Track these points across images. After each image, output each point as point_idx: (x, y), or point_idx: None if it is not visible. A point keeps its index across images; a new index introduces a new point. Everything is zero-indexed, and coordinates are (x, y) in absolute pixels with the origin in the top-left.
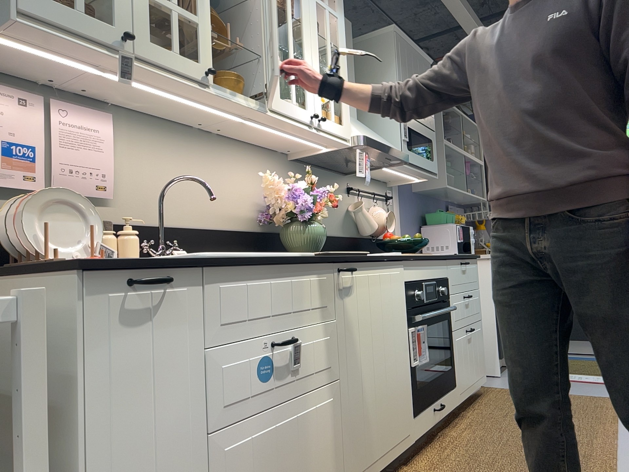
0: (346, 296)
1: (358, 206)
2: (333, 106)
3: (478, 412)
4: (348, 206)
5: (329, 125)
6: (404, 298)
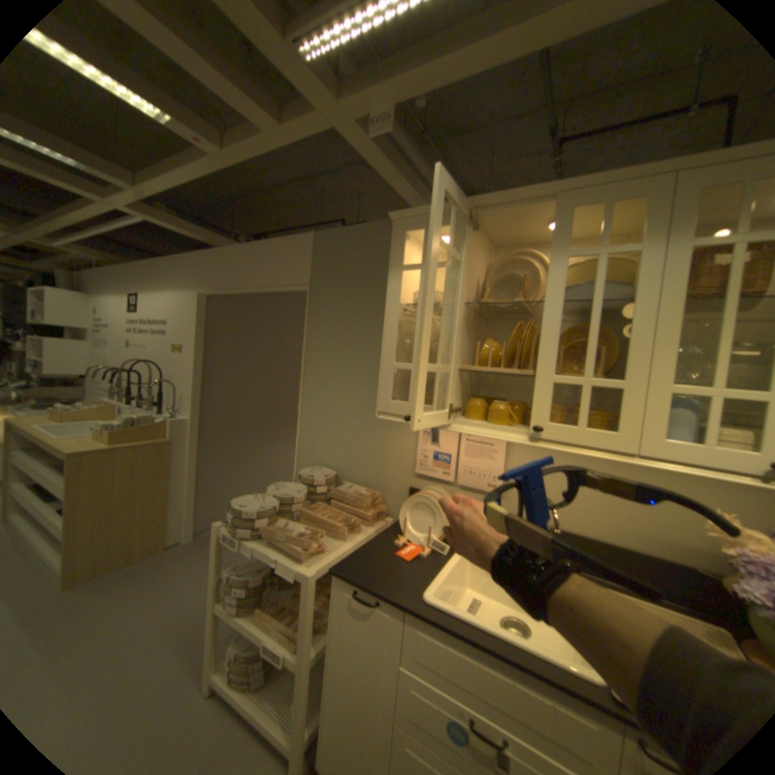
0: None
1: None
2: None
3: None
4: None
5: None
6: None
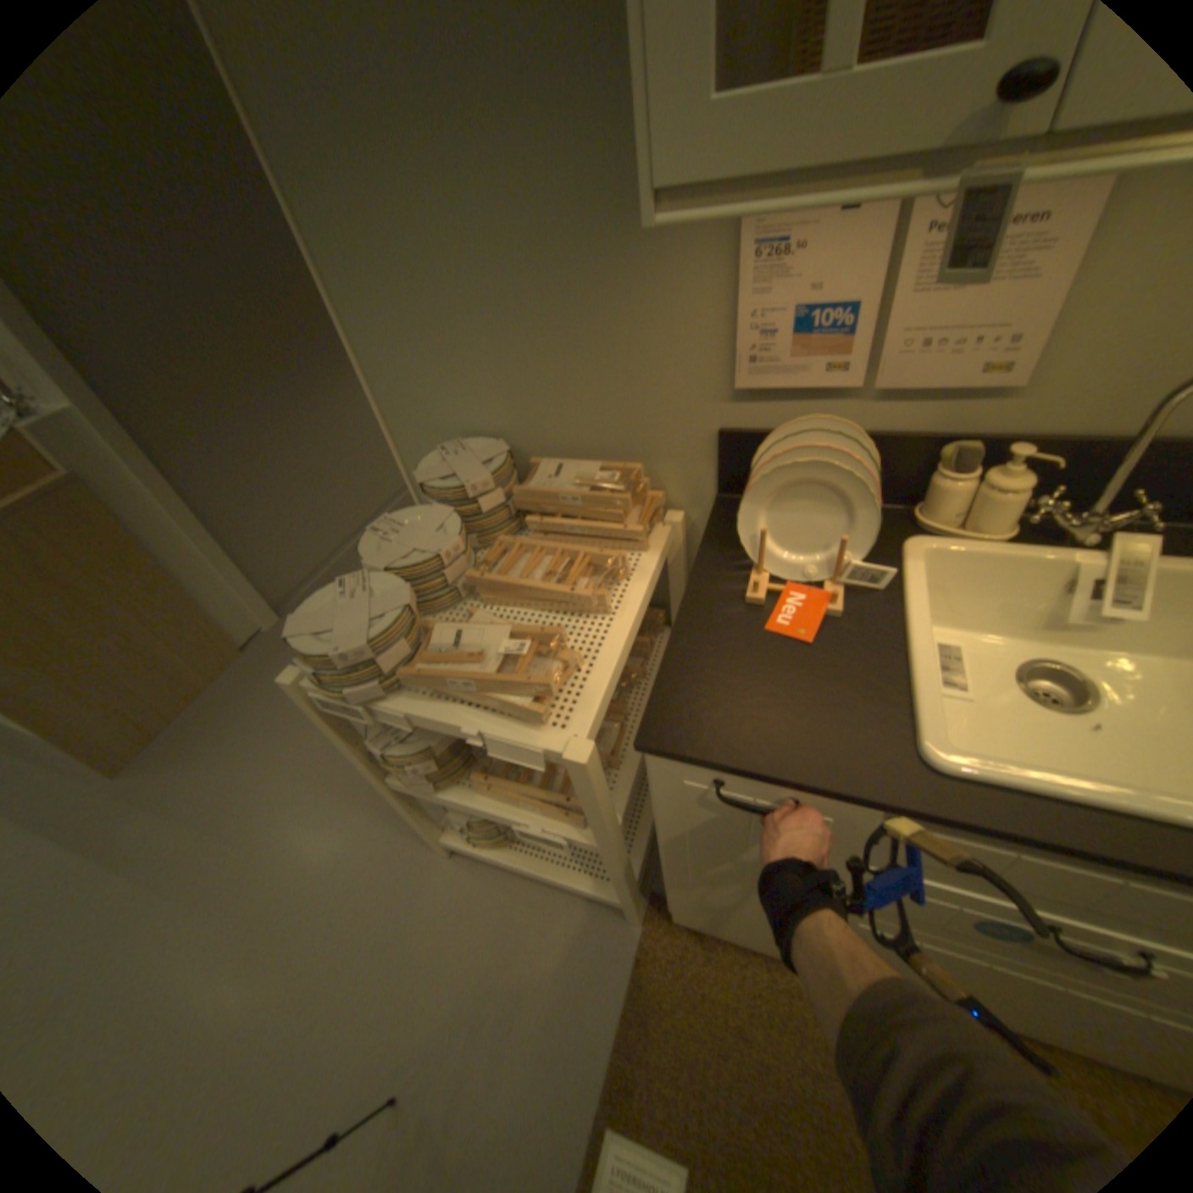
0: None
1: None
2: None
3: None
4: None
5: None
6: None
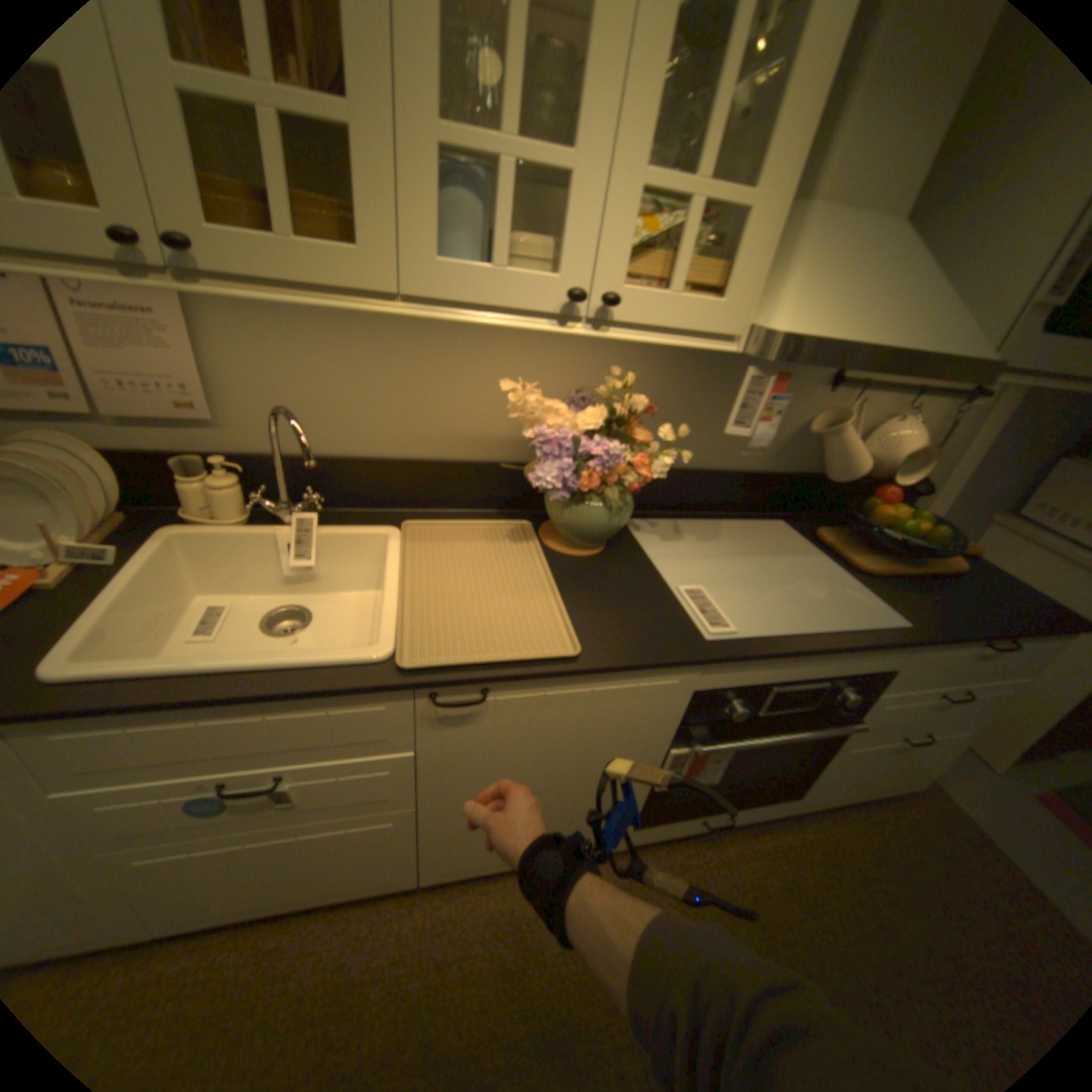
0: (454, 726)
1: (851, 413)
2: (690, 242)
3: (833, 837)
4: (818, 412)
5: (650, 308)
6: (684, 711)
